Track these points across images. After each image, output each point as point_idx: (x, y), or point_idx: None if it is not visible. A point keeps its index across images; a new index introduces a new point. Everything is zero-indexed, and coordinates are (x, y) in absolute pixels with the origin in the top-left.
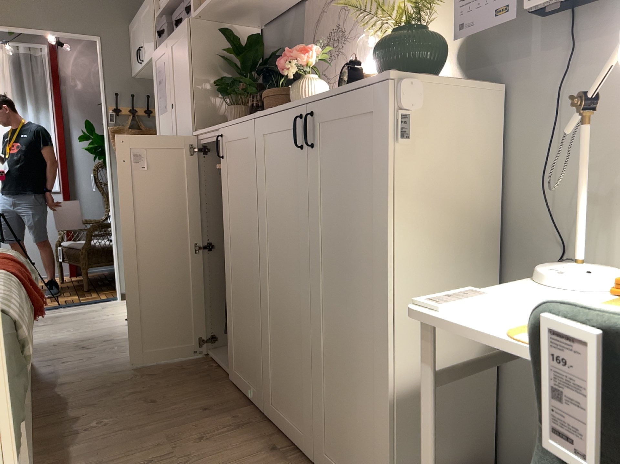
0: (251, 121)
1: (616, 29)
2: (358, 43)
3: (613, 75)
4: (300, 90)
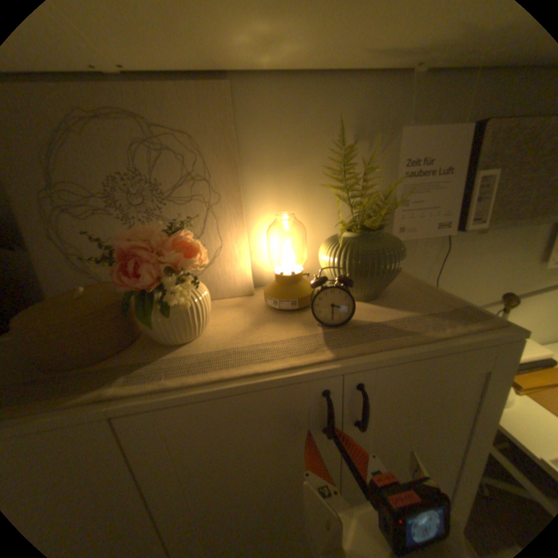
0: (88, 424)
1: (465, 238)
2: (209, 211)
3: (460, 264)
4: (186, 313)
